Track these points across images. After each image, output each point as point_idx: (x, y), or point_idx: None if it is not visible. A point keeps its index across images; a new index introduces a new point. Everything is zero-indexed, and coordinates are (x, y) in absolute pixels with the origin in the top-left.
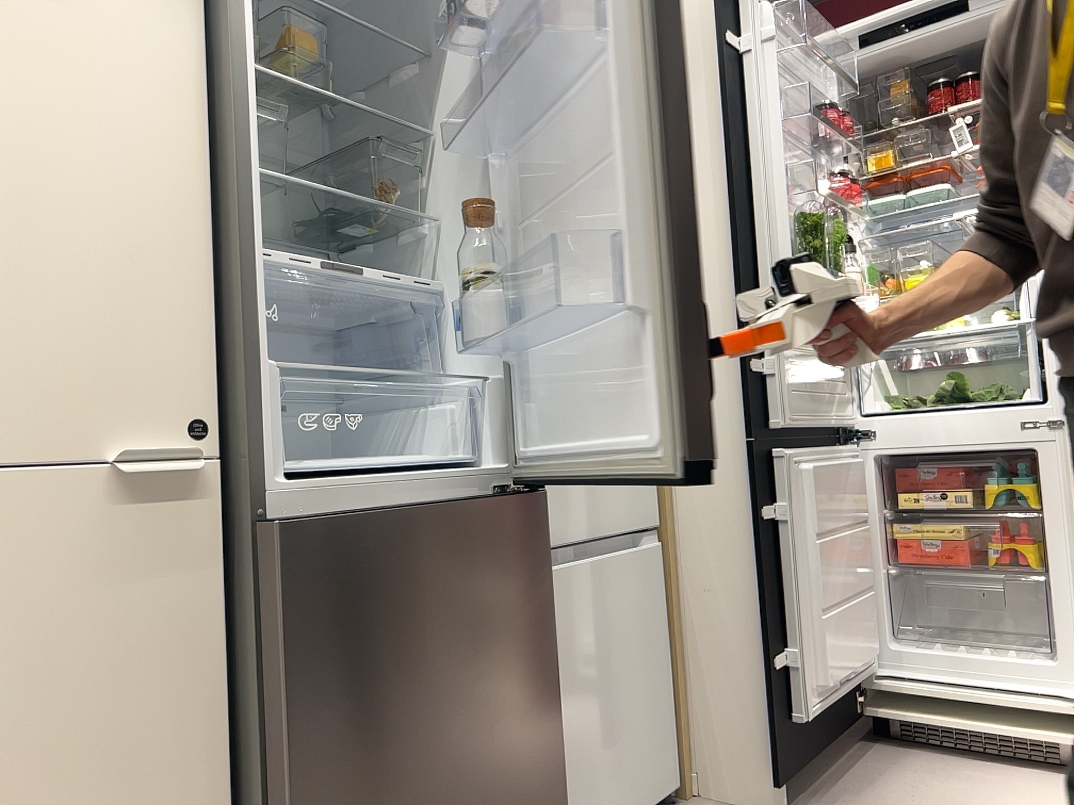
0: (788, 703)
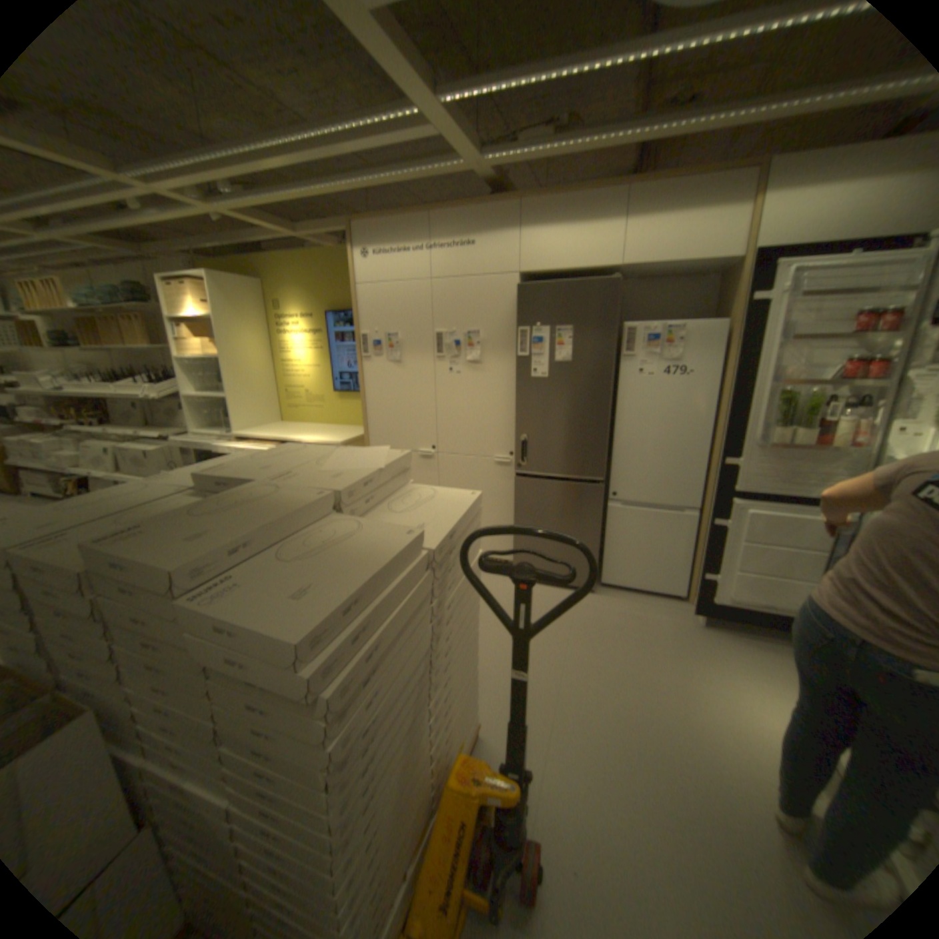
0: (713, 594)
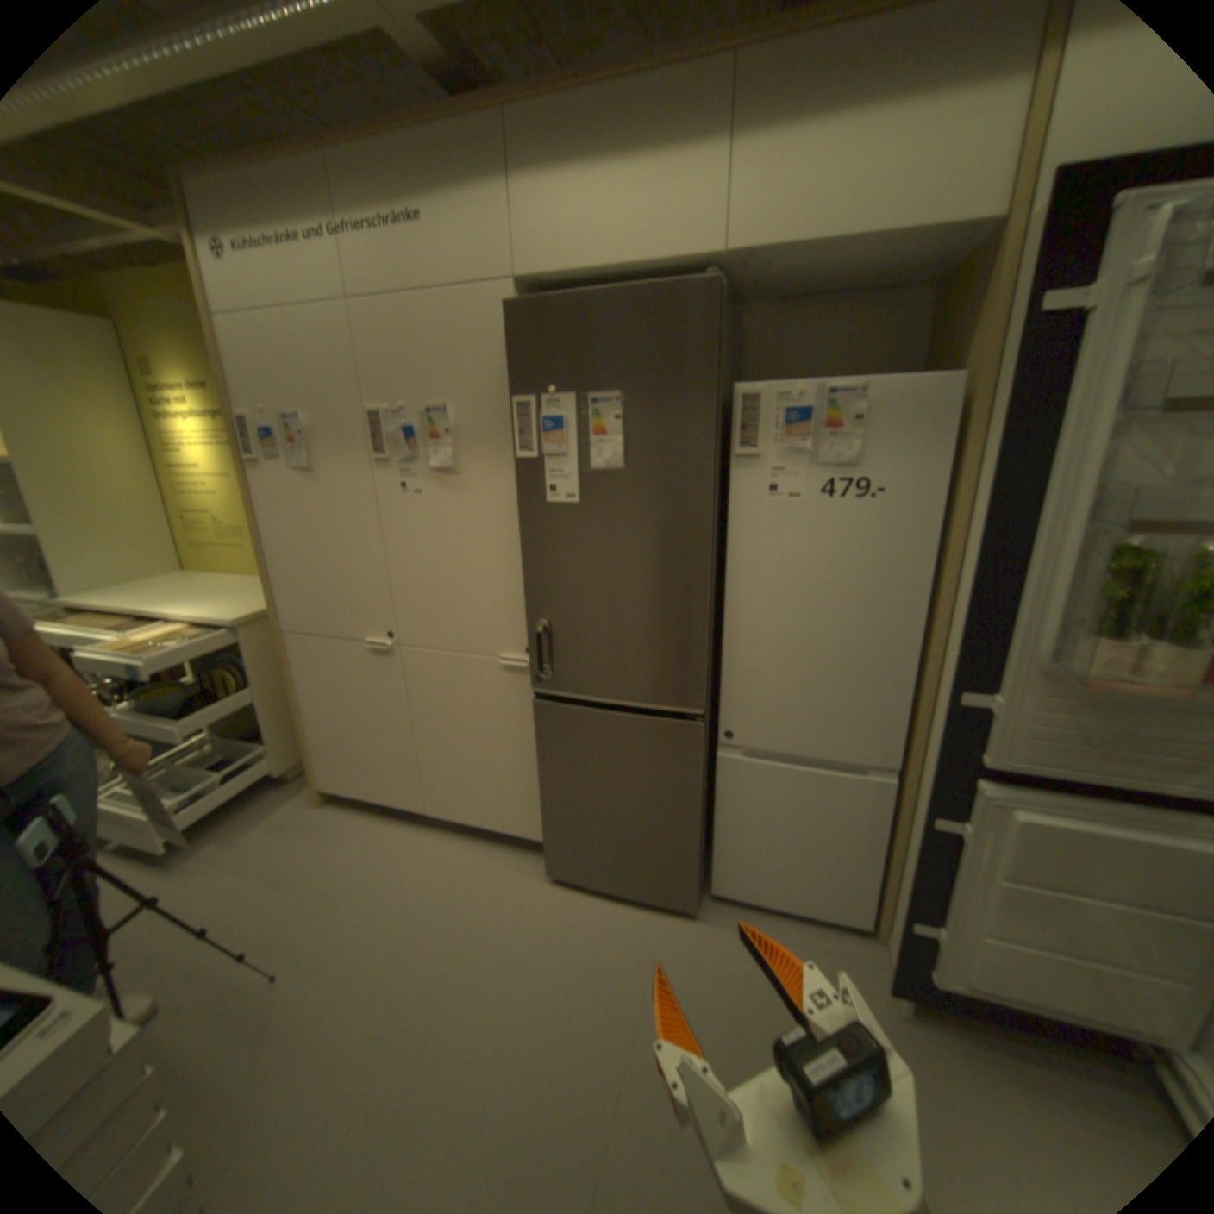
0: (931, 962)
